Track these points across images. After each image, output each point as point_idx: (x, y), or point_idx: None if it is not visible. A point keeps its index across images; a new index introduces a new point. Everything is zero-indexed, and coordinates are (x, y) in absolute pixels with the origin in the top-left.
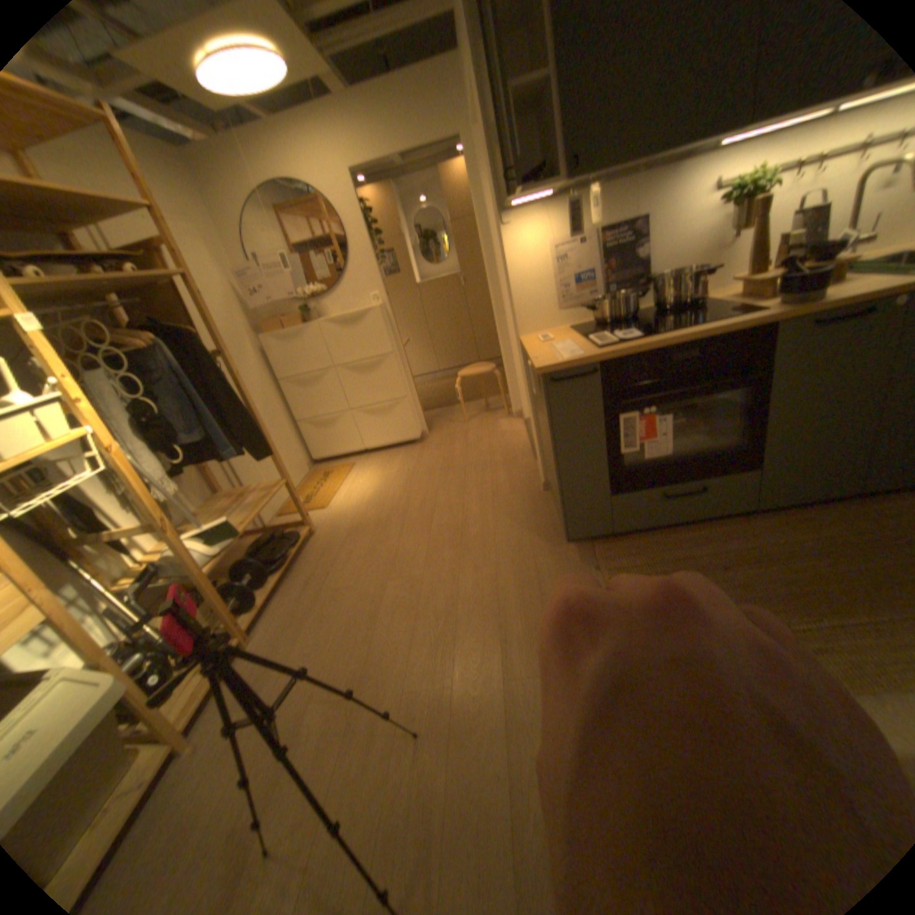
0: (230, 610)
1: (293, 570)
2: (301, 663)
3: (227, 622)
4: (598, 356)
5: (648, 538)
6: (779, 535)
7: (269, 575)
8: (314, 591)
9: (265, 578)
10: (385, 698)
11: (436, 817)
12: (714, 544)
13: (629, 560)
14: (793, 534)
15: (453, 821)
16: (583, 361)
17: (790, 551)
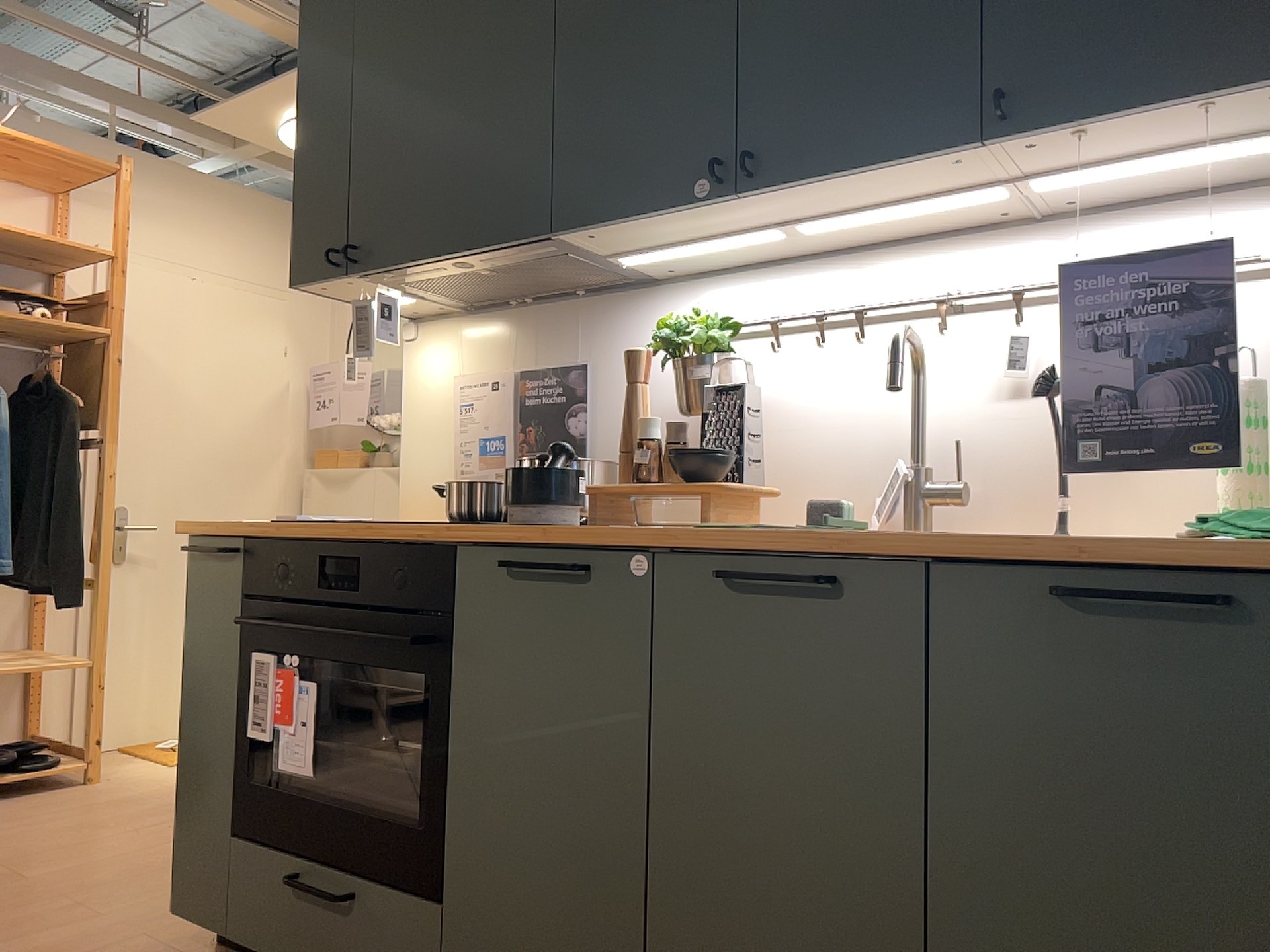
0: None
1: None
2: None
3: None
4: (248, 531)
5: None
6: None
7: None
8: None
9: None
10: None
11: None
12: None
13: None
14: None
15: None
16: (223, 530)
17: None
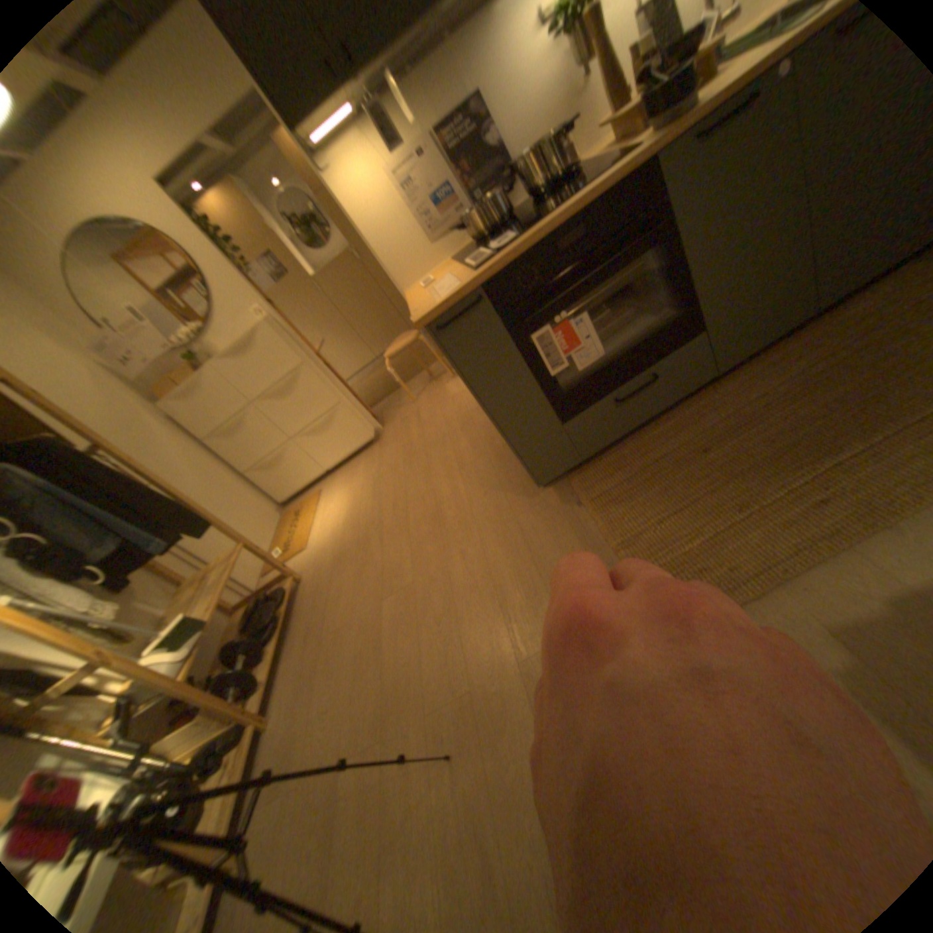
0: (232, 700)
1: (291, 628)
2: (321, 724)
3: (238, 710)
4: (477, 280)
5: (621, 449)
6: (749, 390)
7: (266, 644)
8: (316, 641)
9: (263, 649)
10: (409, 729)
11: (490, 838)
12: (687, 428)
13: (608, 482)
14: (764, 384)
15: (507, 835)
16: (463, 293)
17: (765, 404)
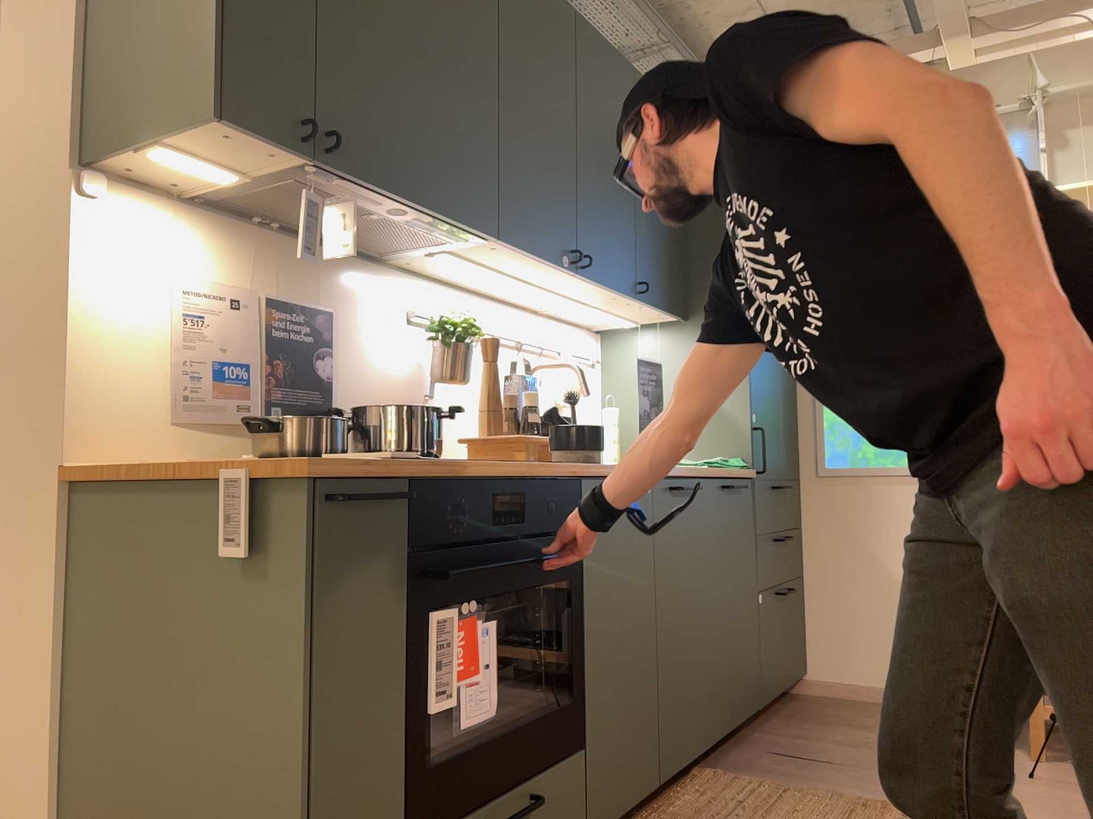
0: None
1: None
2: None
3: None
4: (402, 471)
5: None
6: None
7: None
8: None
9: None
10: None
11: None
12: None
13: None
14: None
15: None
16: (388, 471)
17: None
